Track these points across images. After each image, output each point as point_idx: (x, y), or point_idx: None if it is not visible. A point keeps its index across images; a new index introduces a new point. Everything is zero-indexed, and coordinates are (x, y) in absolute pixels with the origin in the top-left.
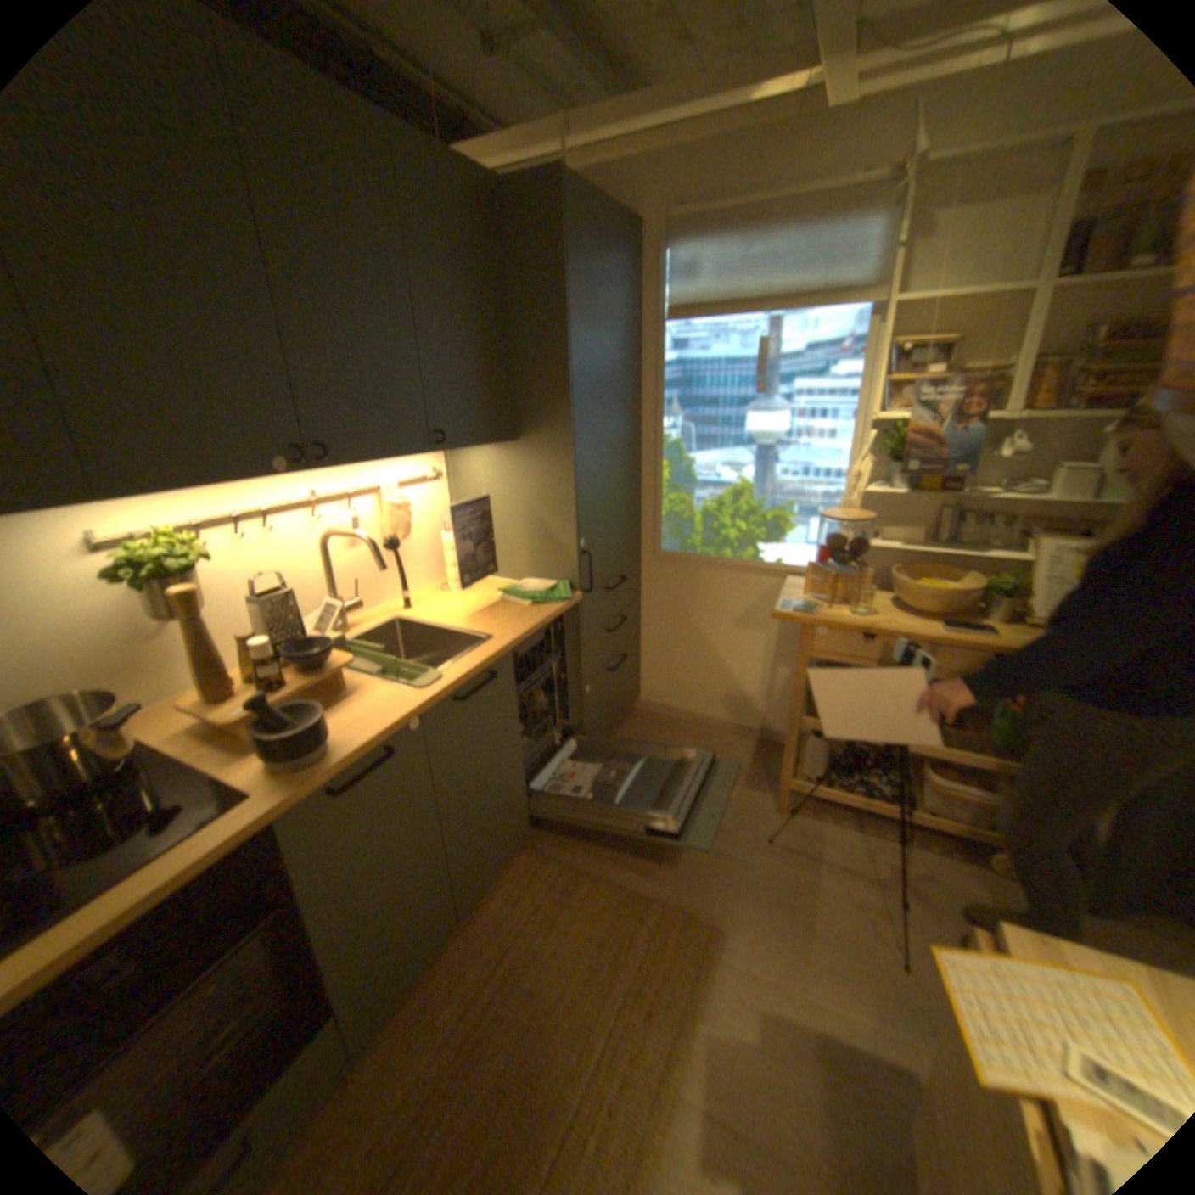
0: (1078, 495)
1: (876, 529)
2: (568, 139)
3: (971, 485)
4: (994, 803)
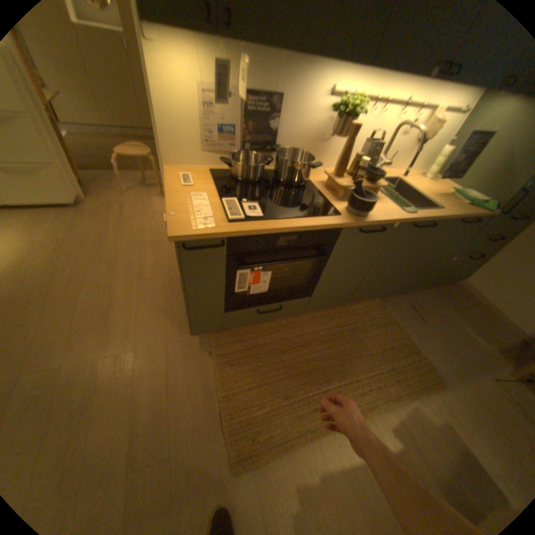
0: None
1: None
2: None
3: None
4: None
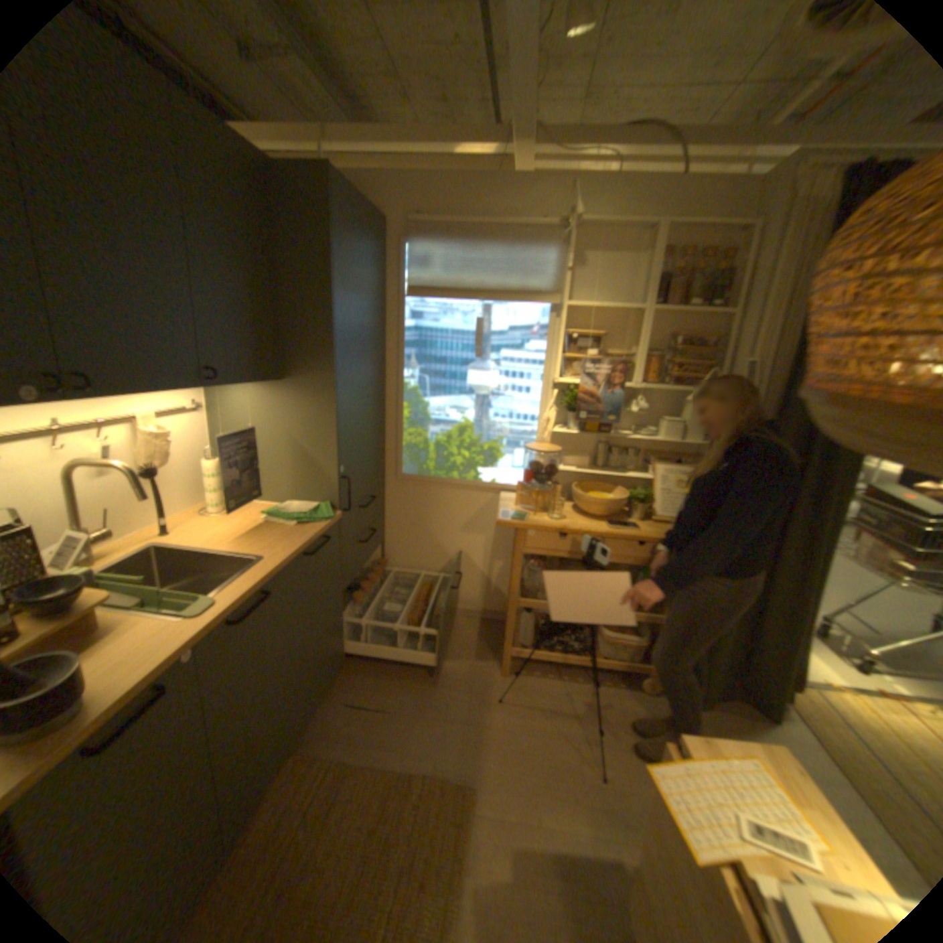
0: (671, 437)
1: (560, 458)
2: (325, 144)
3: (614, 429)
4: (642, 644)
